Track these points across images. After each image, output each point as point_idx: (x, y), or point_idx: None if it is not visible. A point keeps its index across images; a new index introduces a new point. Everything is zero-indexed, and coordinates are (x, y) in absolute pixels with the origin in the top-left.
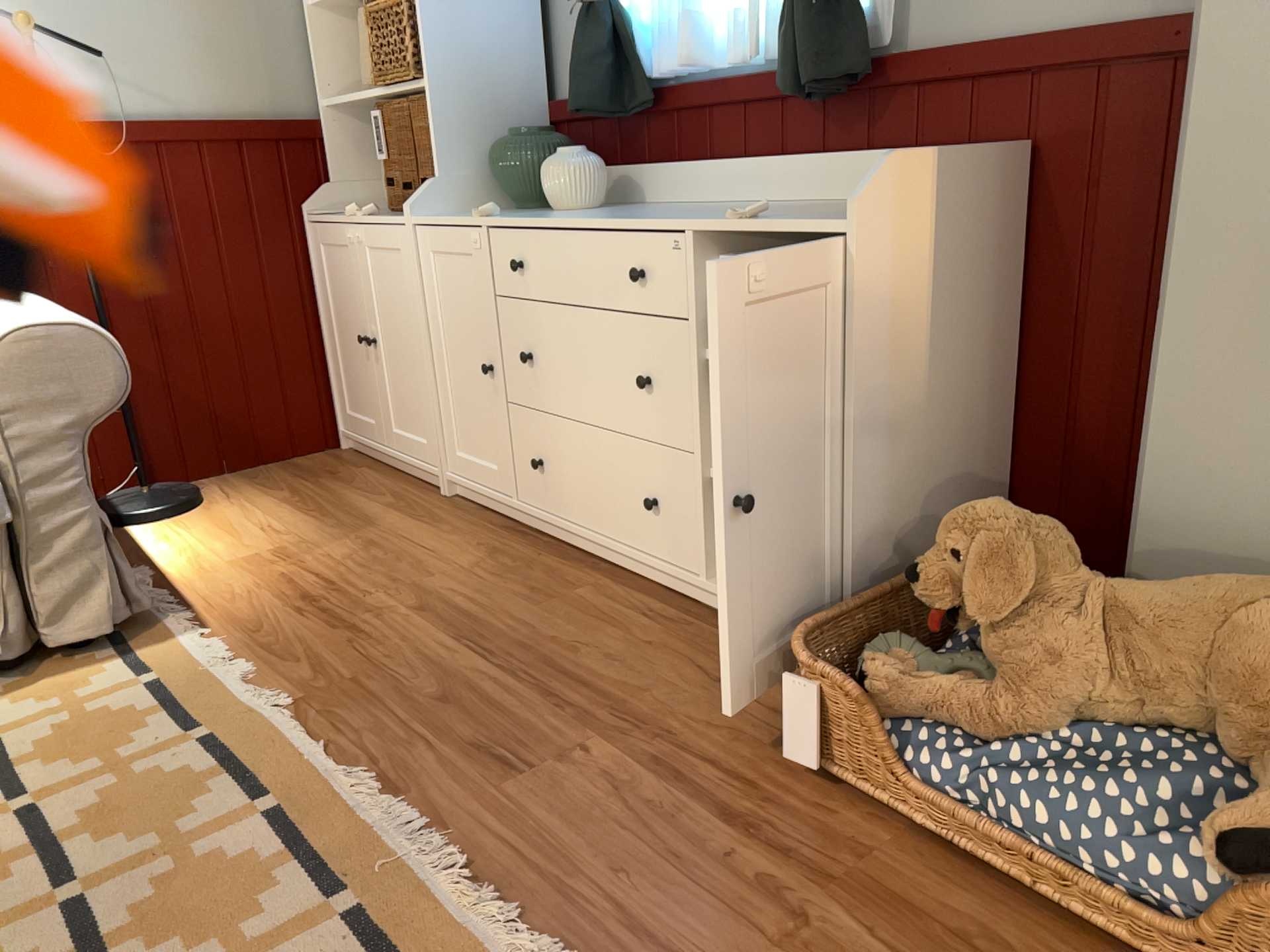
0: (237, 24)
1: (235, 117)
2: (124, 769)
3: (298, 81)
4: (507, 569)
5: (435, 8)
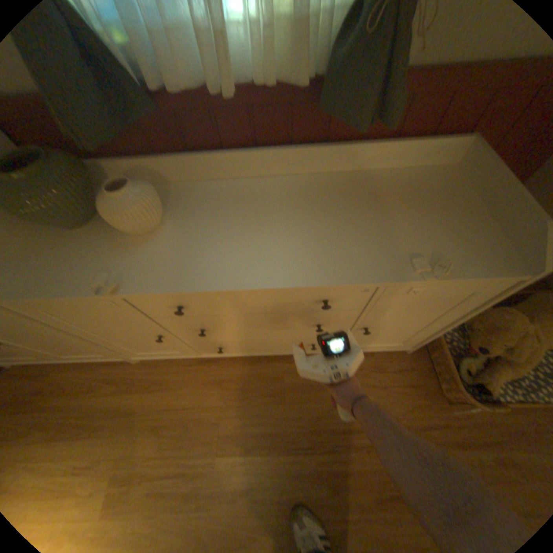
0: None
1: None
2: None
3: None
4: (240, 388)
5: None
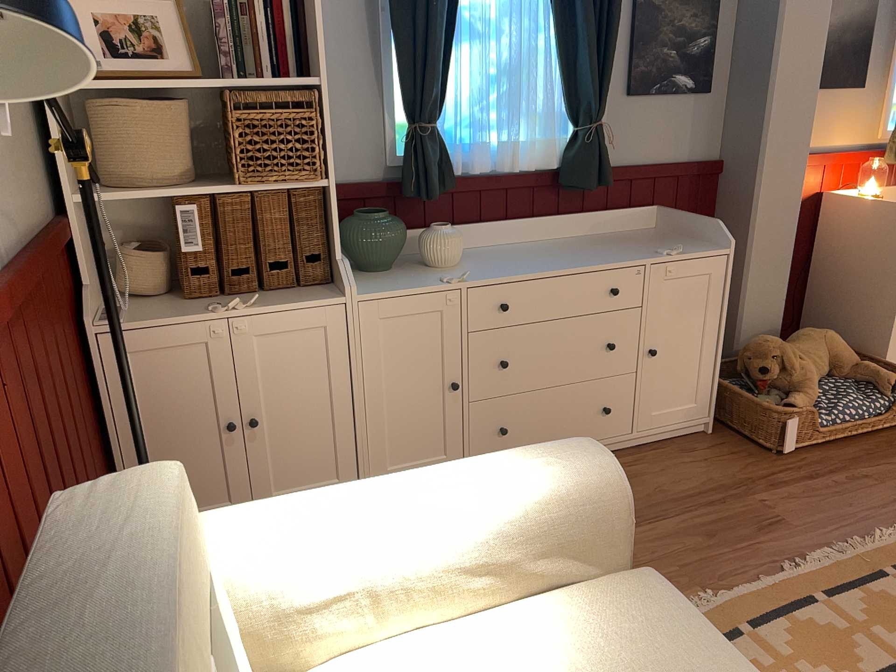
0: (11, 107)
1: (32, 225)
2: (789, 663)
3: (39, 171)
4: None
5: (327, 119)
